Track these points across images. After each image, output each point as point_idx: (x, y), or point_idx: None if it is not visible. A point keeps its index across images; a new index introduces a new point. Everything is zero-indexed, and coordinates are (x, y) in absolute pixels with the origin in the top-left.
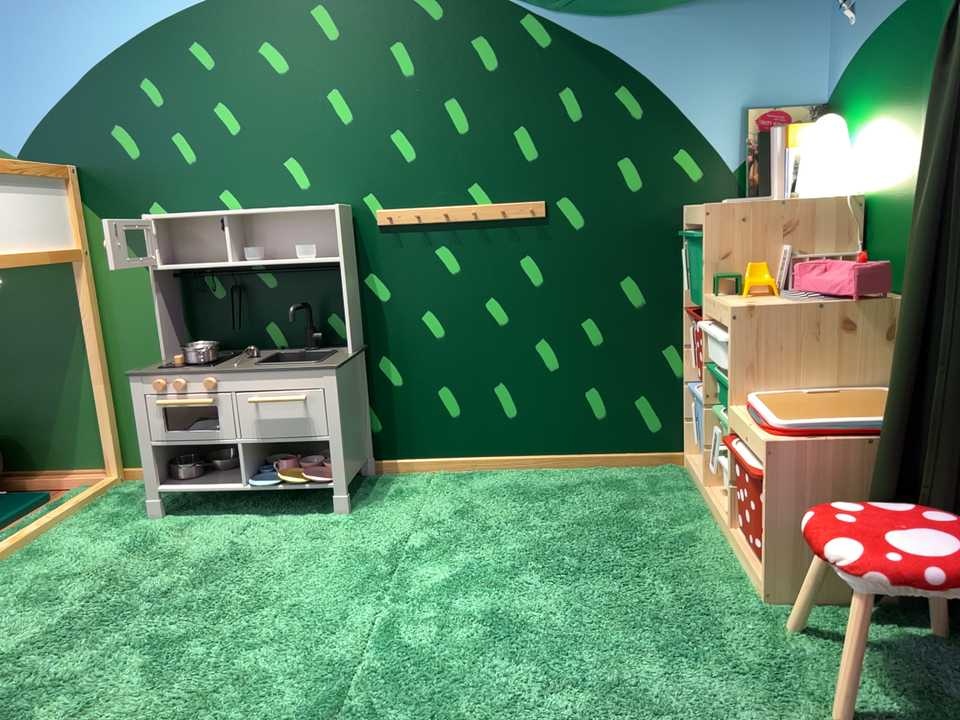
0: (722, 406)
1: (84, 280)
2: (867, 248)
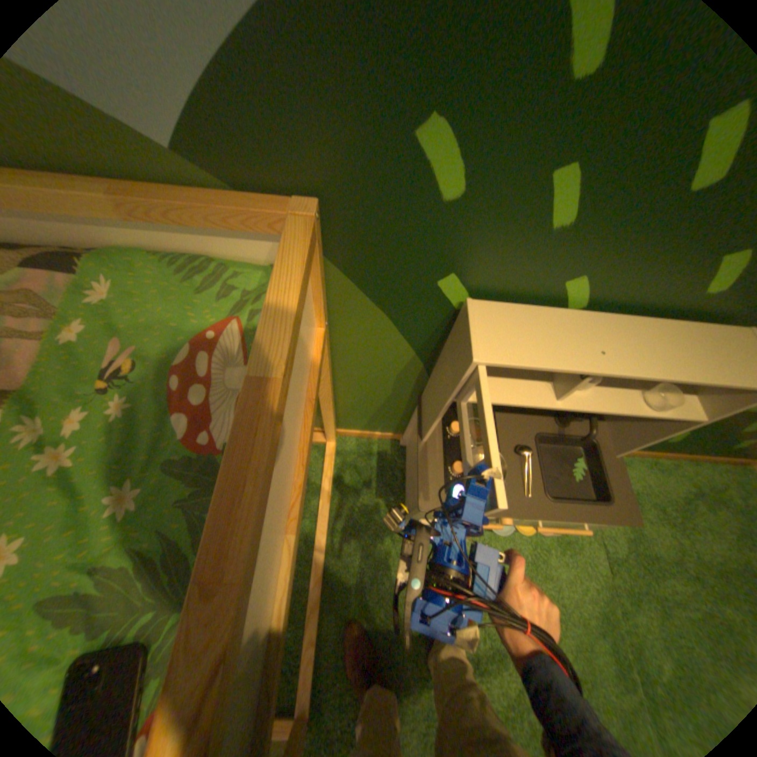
0: None
1: (327, 352)
2: None
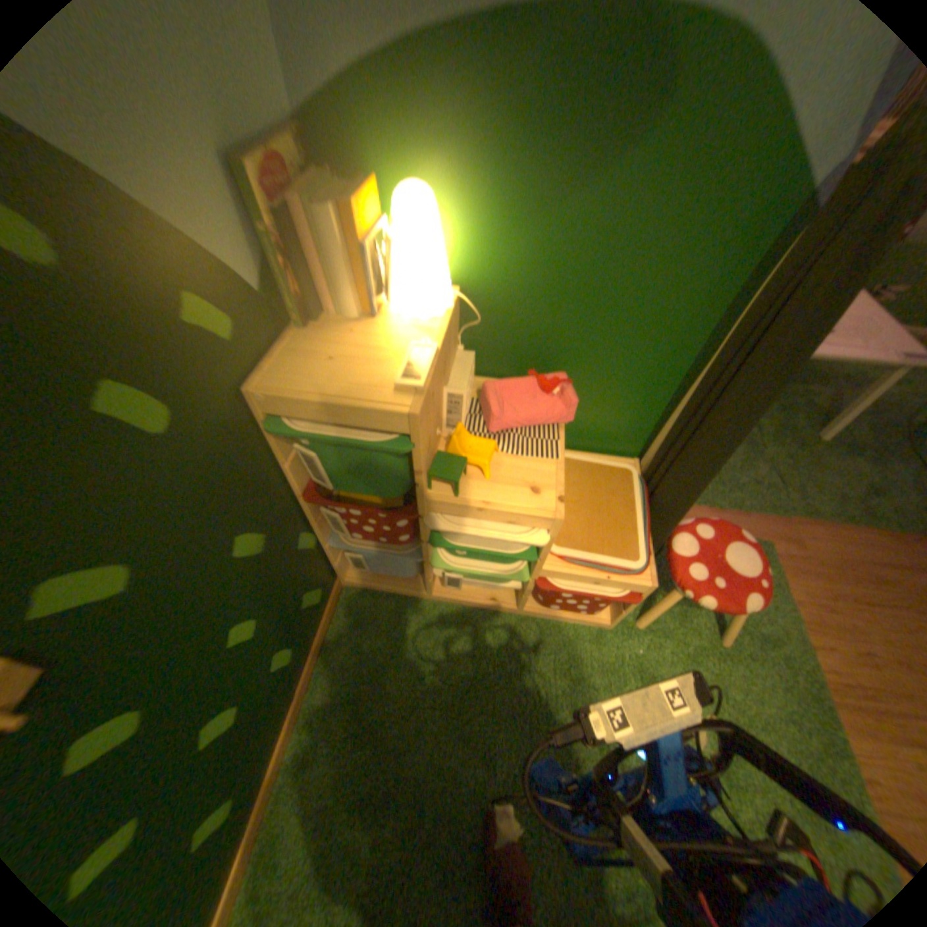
0: (500, 562)
1: None
2: (464, 338)
